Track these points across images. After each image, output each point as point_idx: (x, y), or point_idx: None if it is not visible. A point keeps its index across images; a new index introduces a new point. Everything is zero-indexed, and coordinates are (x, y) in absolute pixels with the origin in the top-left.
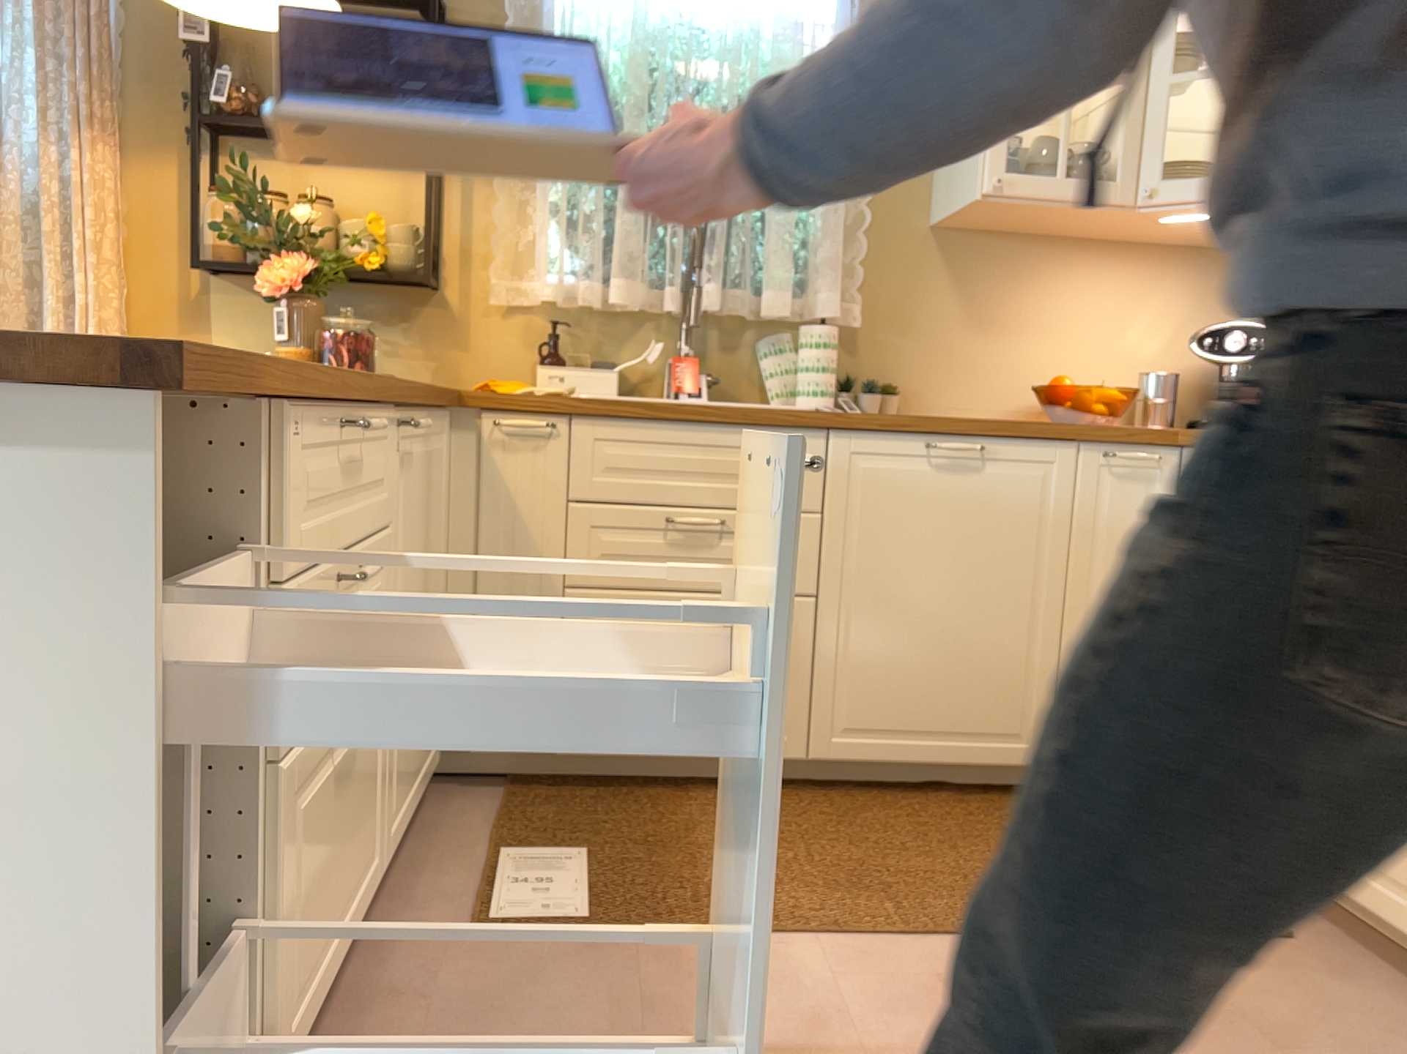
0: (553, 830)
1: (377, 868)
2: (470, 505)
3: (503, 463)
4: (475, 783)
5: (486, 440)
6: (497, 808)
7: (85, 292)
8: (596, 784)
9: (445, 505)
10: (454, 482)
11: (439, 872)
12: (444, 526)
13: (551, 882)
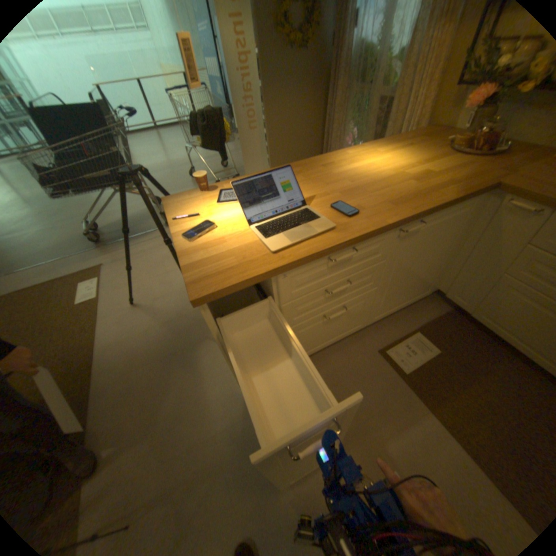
0: (444, 338)
1: (365, 325)
2: (485, 226)
3: (507, 217)
4: (448, 302)
5: (504, 205)
6: (440, 317)
7: (419, 96)
8: (485, 330)
9: (473, 224)
10: (483, 216)
11: (397, 327)
12: (469, 231)
13: (417, 355)
